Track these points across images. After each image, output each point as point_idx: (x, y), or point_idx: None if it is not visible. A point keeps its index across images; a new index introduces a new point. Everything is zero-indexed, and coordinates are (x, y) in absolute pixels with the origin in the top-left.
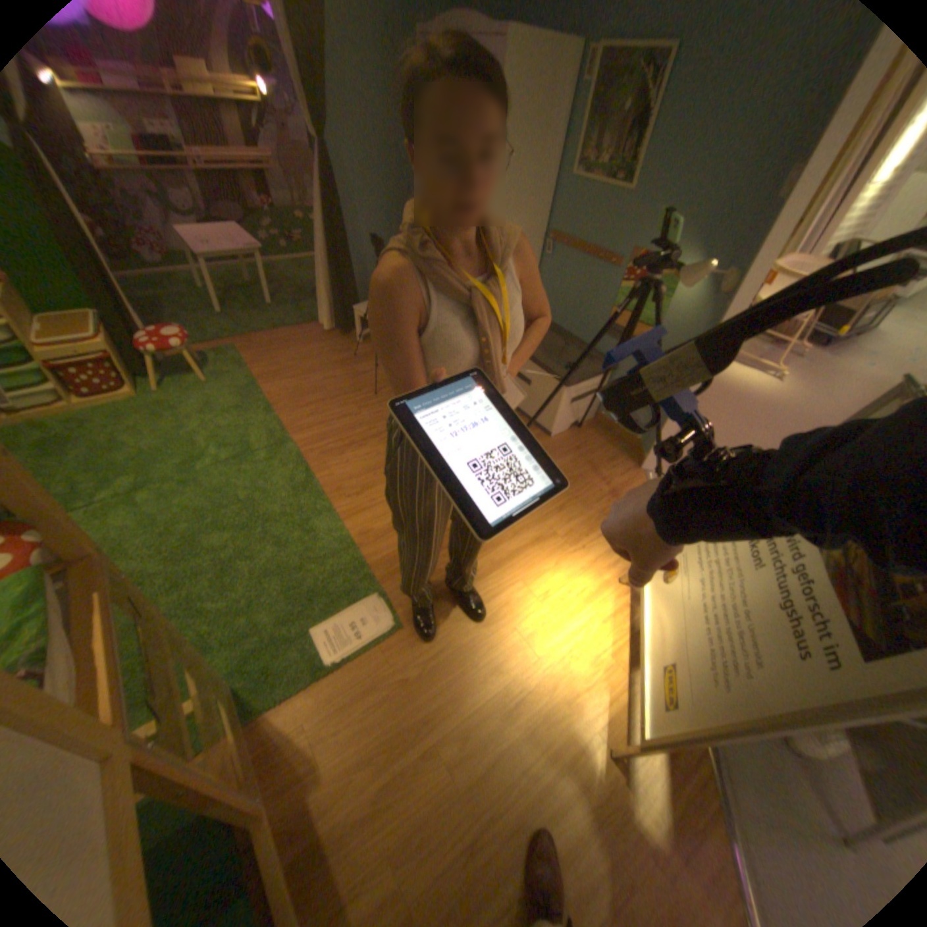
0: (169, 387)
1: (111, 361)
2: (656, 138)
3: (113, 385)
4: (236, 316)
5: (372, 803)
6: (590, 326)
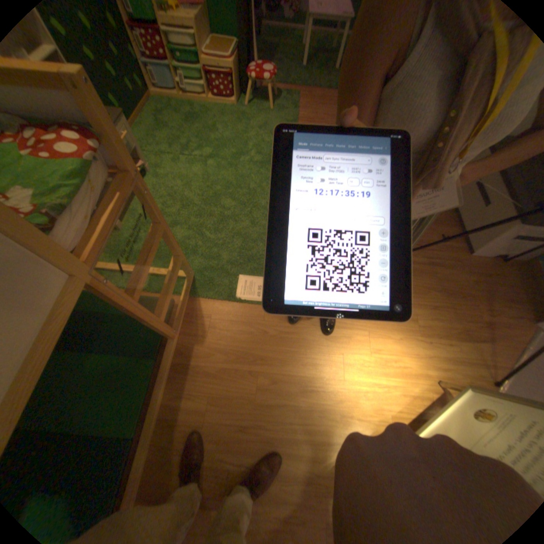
0: (253, 105)
1: (233, 75)
2: None
3: (228, 92)
4: (312, 69)
5: (217, 370)
6: None
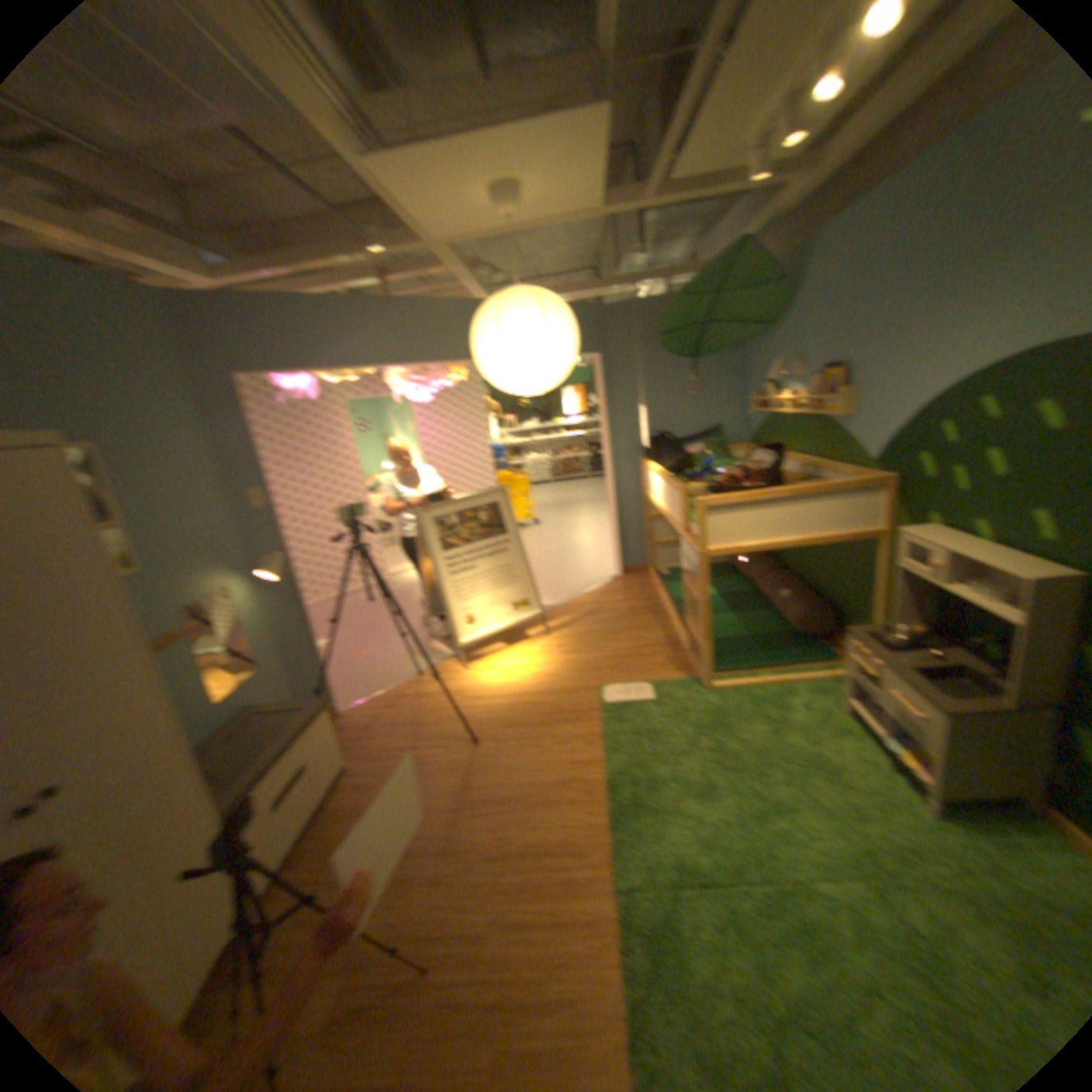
0: None
1: None
2: (115, 518)
3: None
4: None
5: (641, 649)
6: (189, 720)
